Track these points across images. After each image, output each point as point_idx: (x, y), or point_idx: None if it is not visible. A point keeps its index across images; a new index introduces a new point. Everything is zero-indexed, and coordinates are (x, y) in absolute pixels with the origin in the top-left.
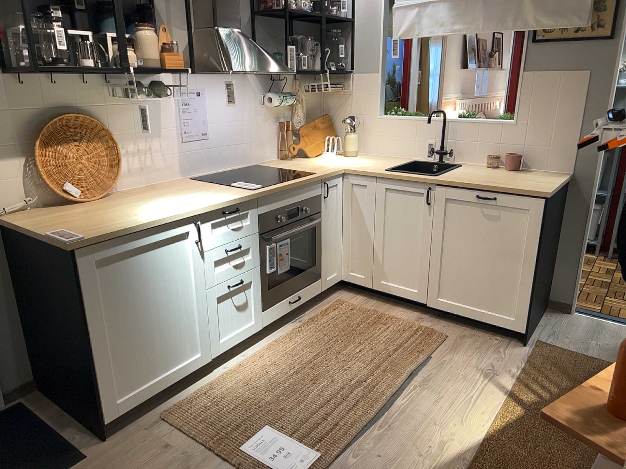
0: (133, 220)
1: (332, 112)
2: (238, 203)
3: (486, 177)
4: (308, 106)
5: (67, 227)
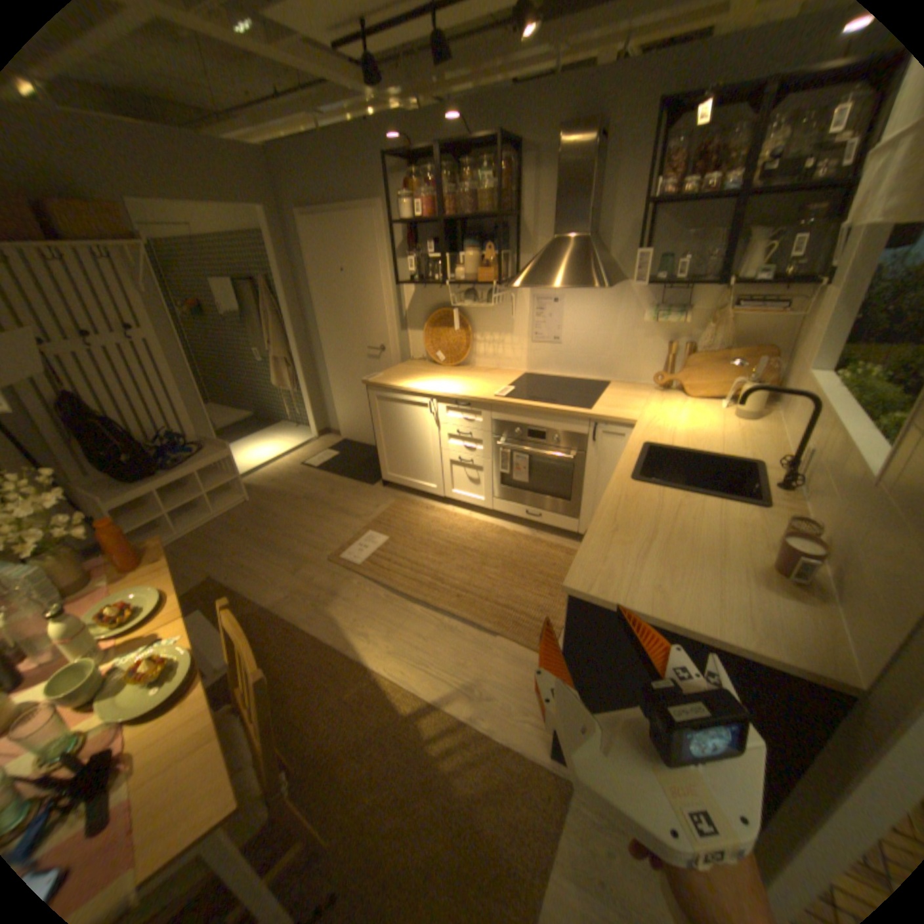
0: (401, 383)
1: (798, 344)
2: (469, 401)
3: (668, 528)
4: (754, 328)
5: (390, 374)
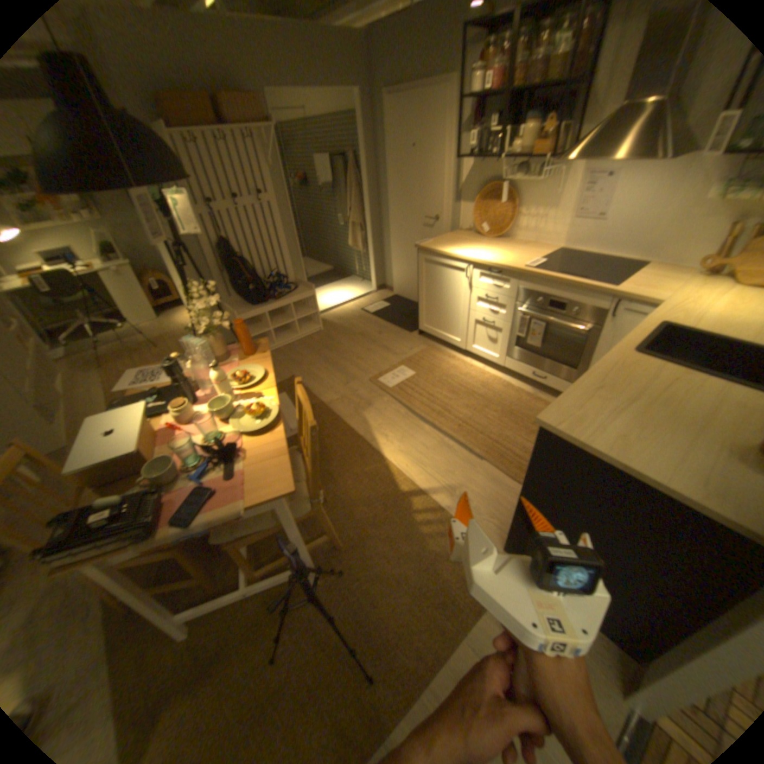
0: (445, 249)
1: None
2: (500, 269)
3: (655, 396)
4: None
5: (438, 241)
